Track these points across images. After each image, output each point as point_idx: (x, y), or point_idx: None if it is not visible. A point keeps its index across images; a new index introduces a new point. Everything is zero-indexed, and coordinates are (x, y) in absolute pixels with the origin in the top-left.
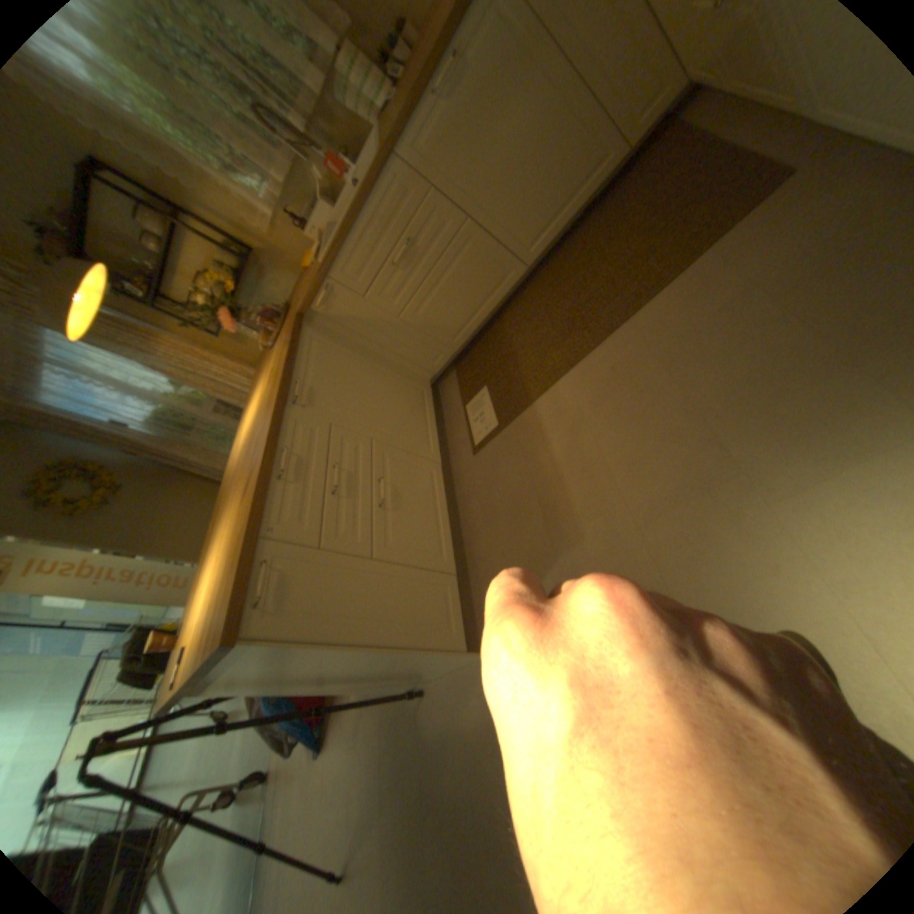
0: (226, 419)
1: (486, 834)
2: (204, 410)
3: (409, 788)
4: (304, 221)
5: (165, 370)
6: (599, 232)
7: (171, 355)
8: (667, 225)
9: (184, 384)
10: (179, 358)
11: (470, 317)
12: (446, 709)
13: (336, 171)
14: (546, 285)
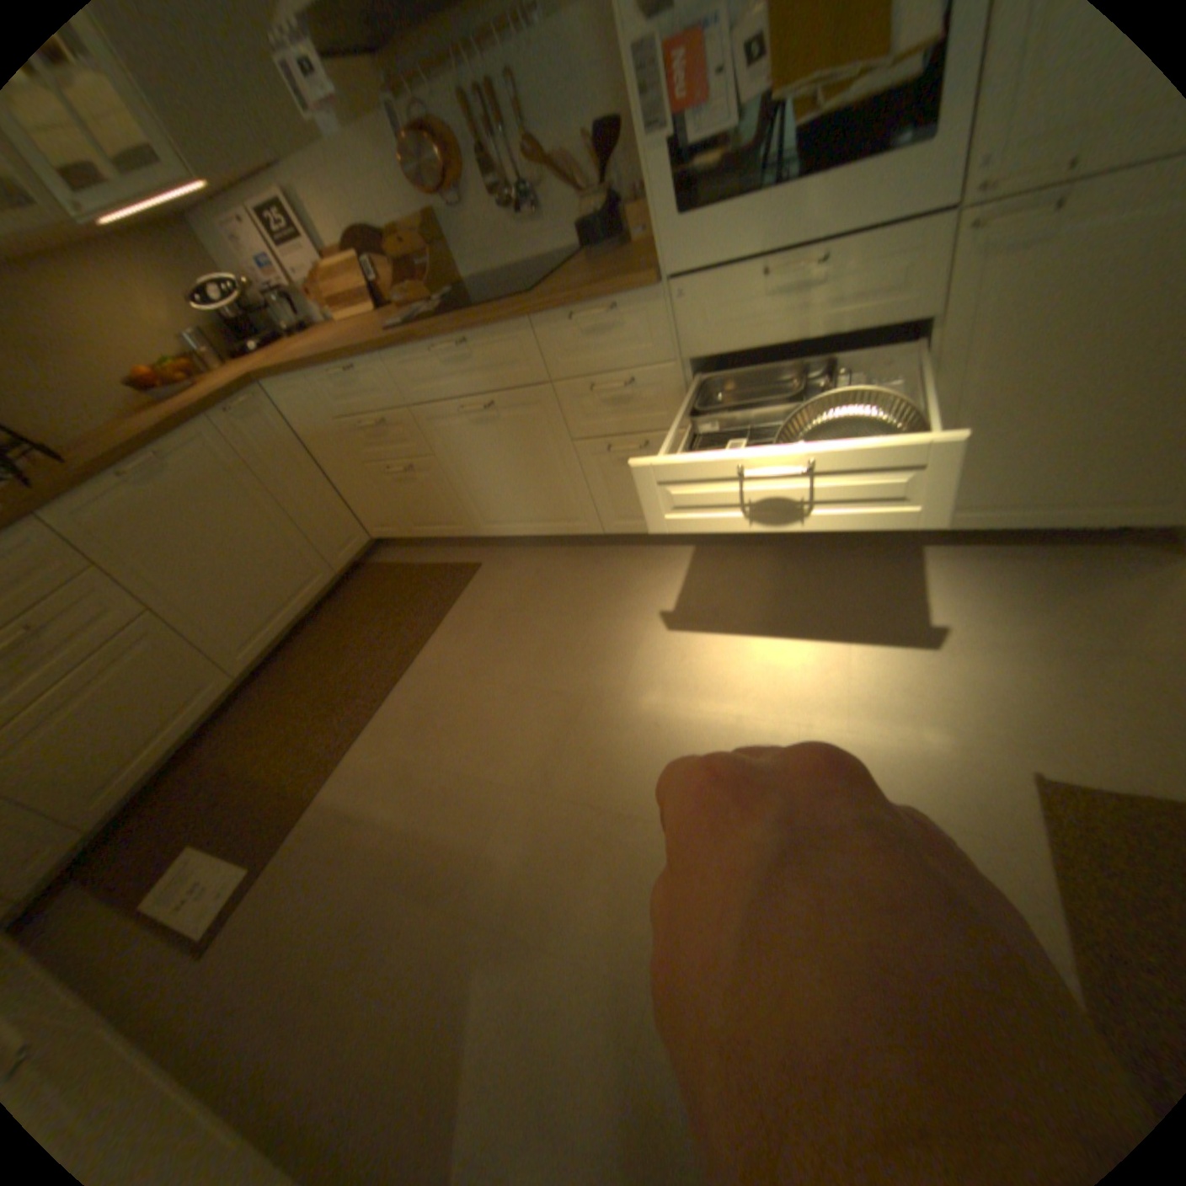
0: None
1: None
2: None
3: None
4: None
5: None
6: (323, 636)
7: None
8: (401, 609)
9: None
10: None
11: (129, 758)
12: None
13: None
14: (264, 696)
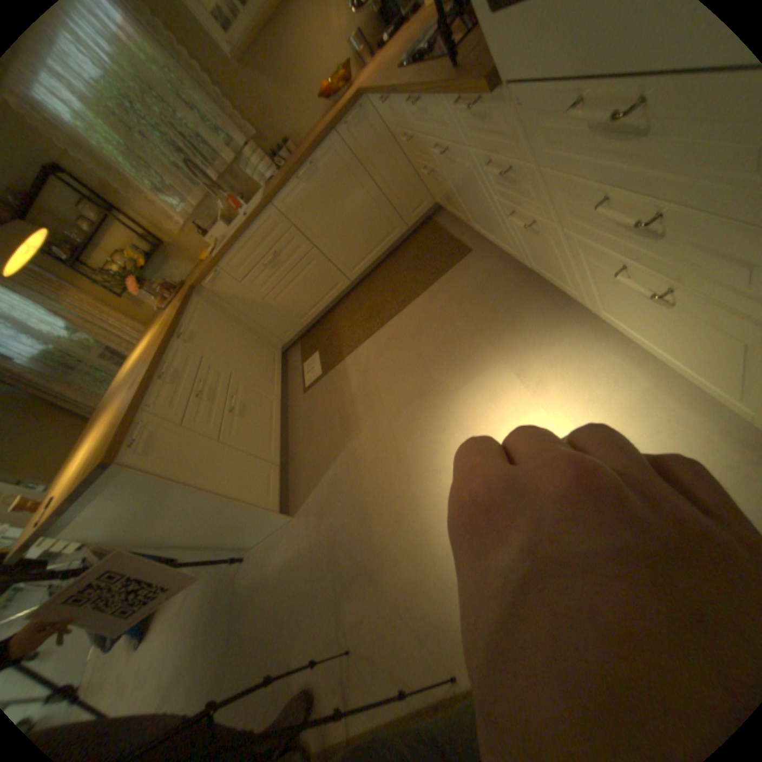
0: (110, 364)
1: (274, 636)
2: (92, 354)
3: (220, 633)
4: (206, 232)
5: (67, 317)
6: (391, 267)
7: (76, 306)
8: (421, 267)
9: (81, 330)
10: (82, 309)
11: (312, 307)
12: (259, 563)
13: (234, 206)
14: (361, 293)
